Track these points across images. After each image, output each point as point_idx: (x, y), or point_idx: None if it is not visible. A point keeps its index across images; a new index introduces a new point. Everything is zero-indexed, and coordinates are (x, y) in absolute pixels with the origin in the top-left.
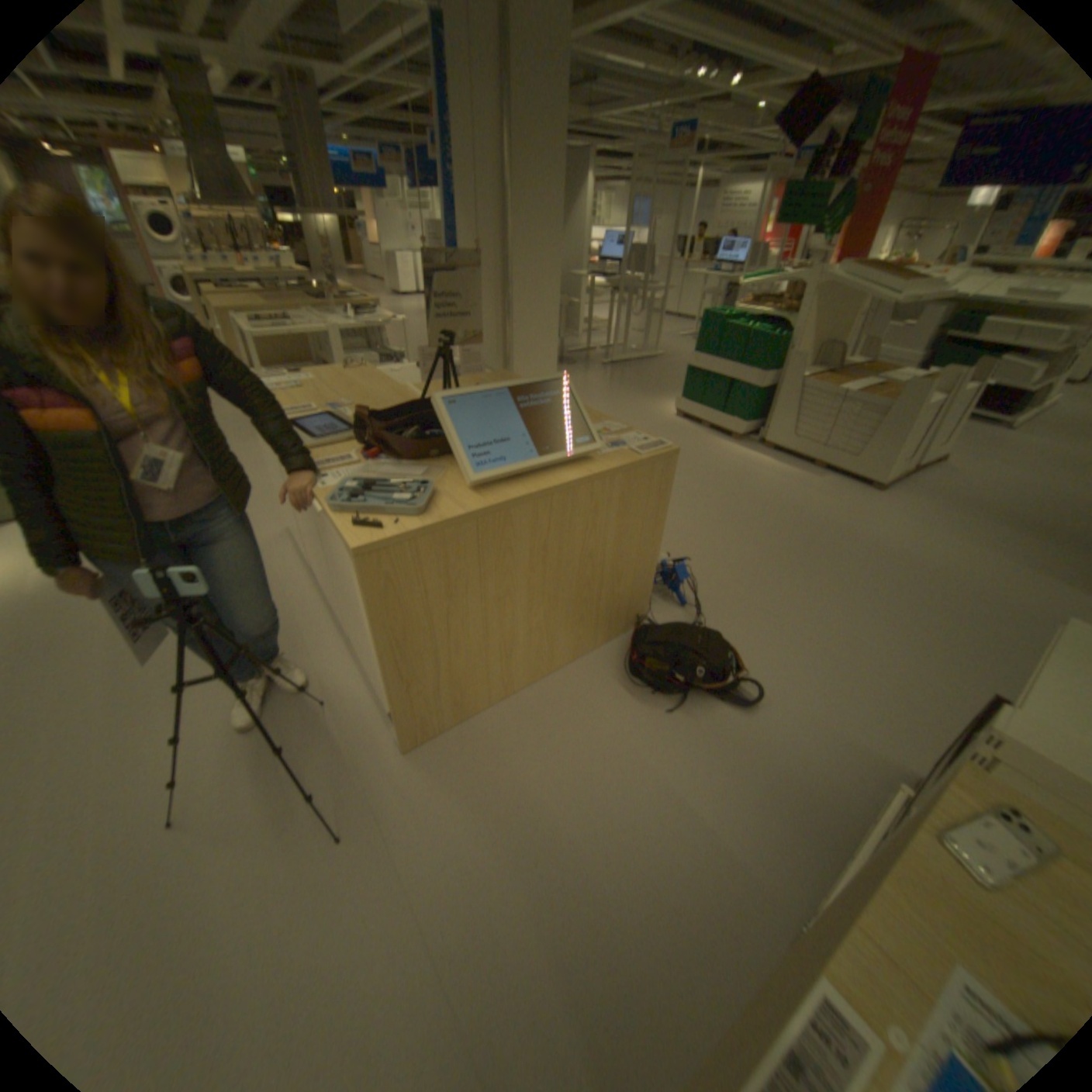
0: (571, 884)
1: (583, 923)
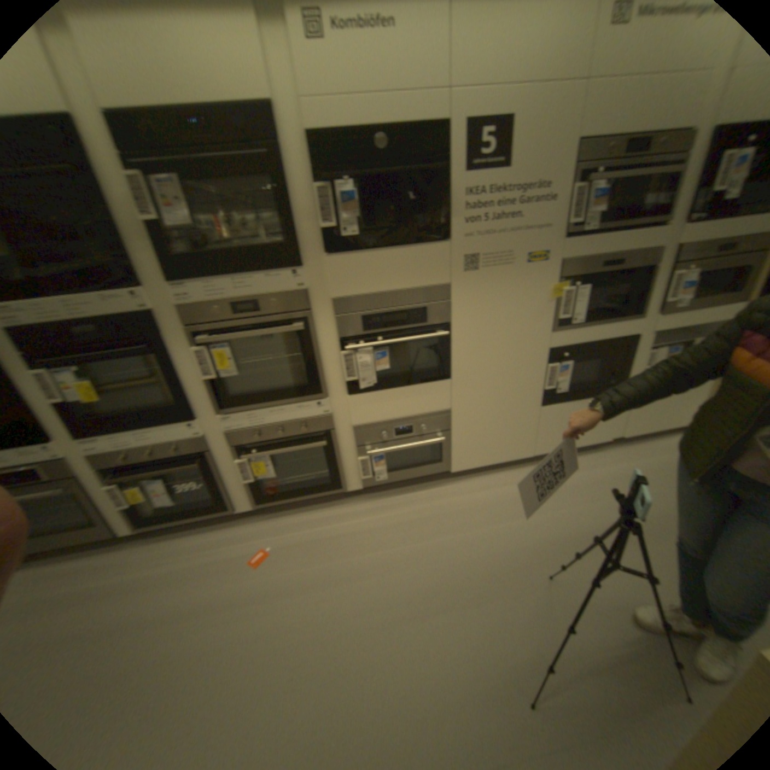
0: None
1: None
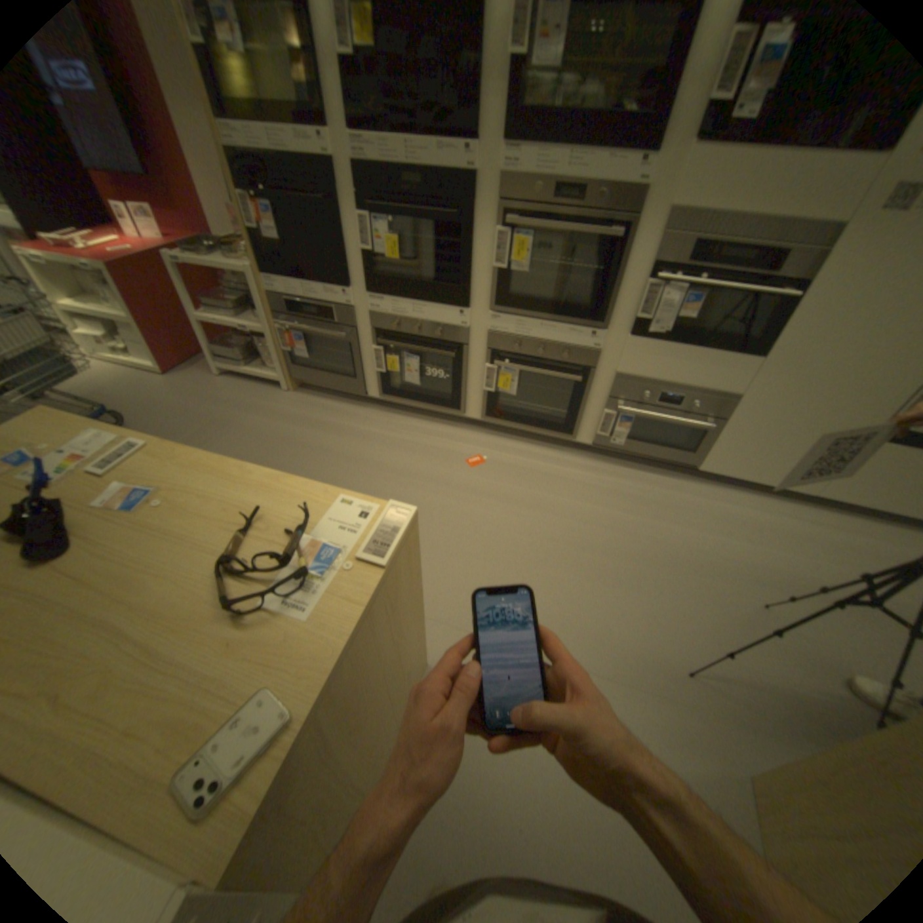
0: (538, 799)
1: (511, 776)
